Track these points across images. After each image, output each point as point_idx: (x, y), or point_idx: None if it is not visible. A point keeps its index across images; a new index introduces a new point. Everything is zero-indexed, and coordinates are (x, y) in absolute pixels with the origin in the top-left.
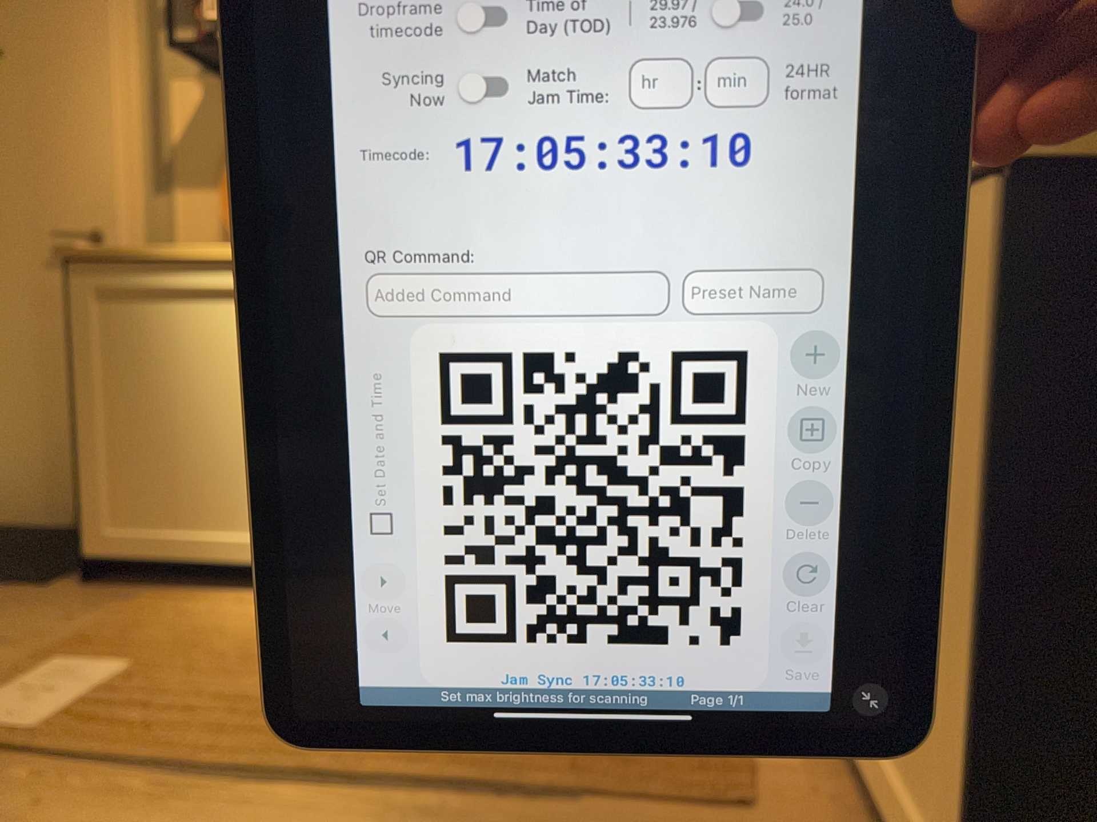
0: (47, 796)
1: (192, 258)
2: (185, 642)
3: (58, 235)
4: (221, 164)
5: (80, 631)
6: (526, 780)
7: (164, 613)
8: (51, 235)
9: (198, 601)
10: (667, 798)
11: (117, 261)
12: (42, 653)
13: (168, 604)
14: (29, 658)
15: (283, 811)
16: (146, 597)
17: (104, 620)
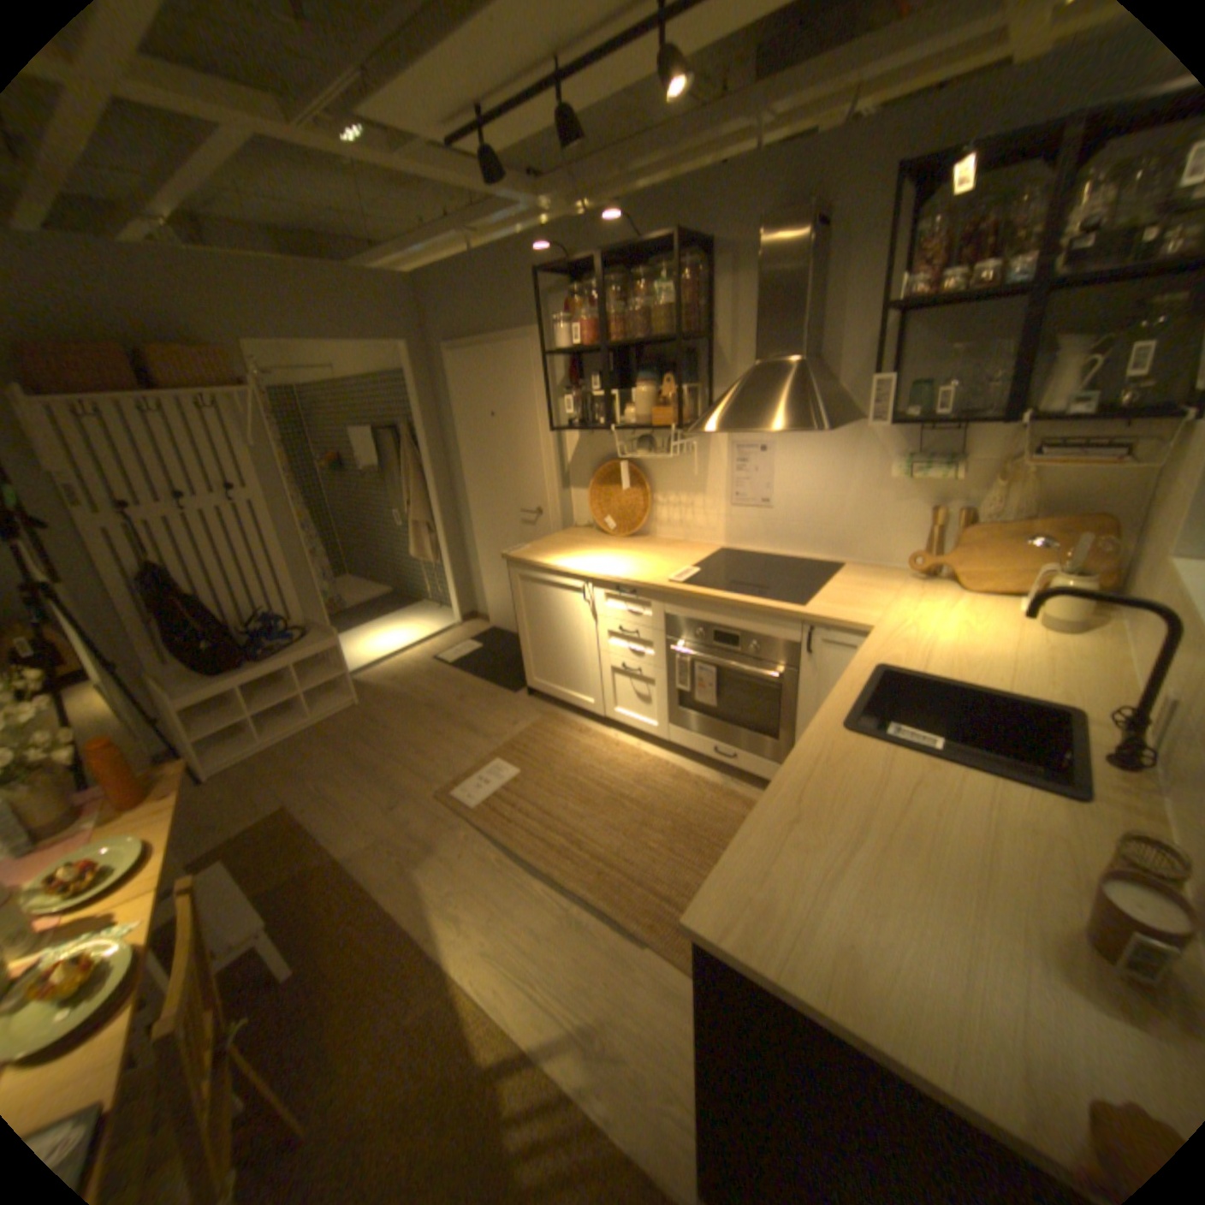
0: (468, 845)
1: (553, 569)
2: (546, 757)
3: (524, 512)
4: (591, 476)
5: (516, 733)
6: (627, 916)
7: (548, 730)
8: (521, 512)
9: (564, 724)
10: (679, 959)
11: (526, 565)
12: (497, 748)
13: (553, 723)
14: (493, 748)
15: (533, 890)
16: (546, 714)
17: (526, 729)
